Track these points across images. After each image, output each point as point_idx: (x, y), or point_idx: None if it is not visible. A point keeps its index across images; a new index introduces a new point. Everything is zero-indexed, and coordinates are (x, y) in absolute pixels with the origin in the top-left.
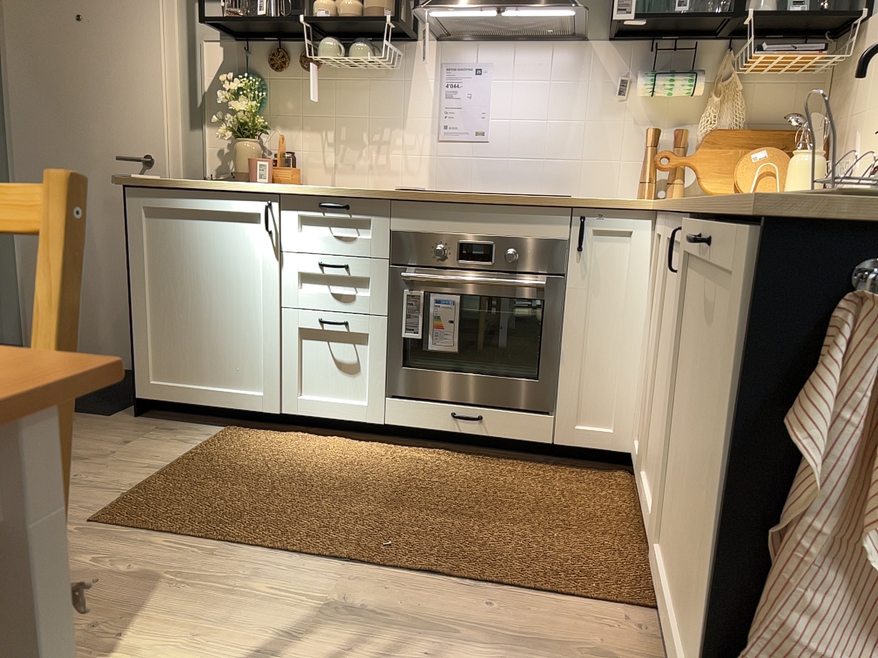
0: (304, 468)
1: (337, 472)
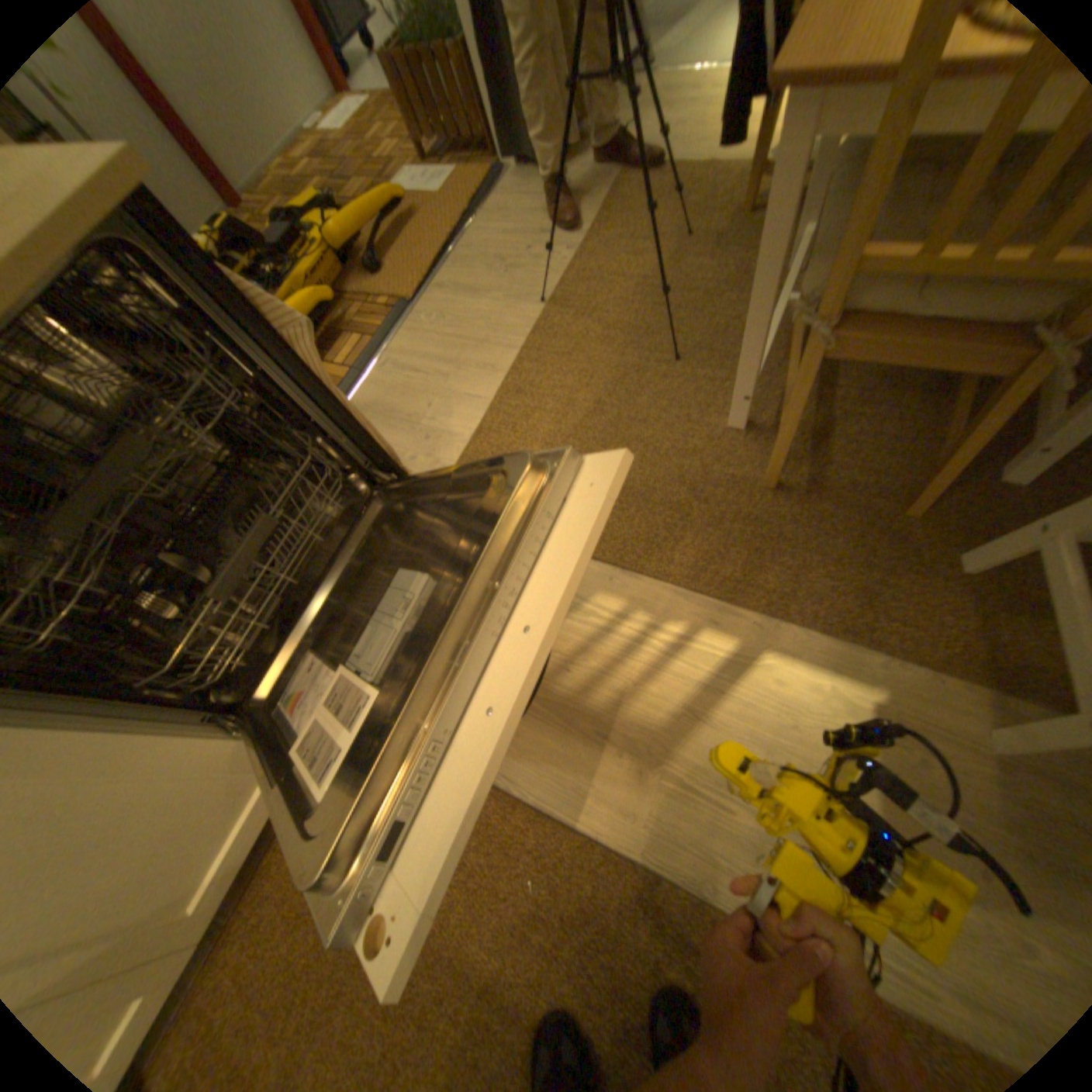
0: None
1: None
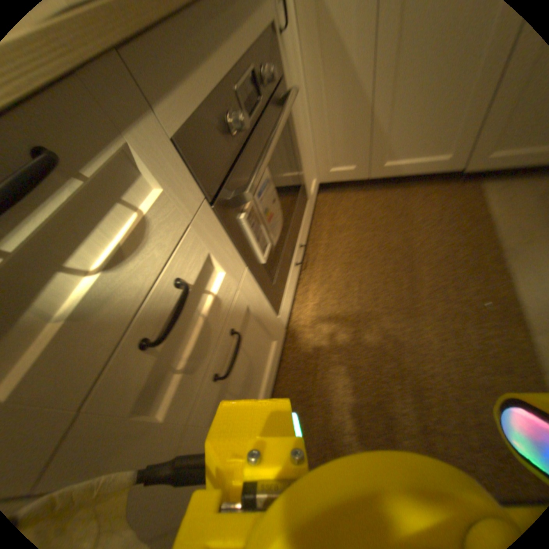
0: (360, 409)
1: (359, 372)
